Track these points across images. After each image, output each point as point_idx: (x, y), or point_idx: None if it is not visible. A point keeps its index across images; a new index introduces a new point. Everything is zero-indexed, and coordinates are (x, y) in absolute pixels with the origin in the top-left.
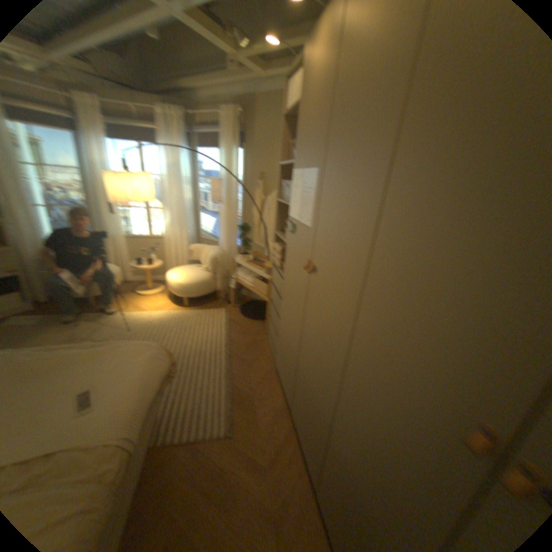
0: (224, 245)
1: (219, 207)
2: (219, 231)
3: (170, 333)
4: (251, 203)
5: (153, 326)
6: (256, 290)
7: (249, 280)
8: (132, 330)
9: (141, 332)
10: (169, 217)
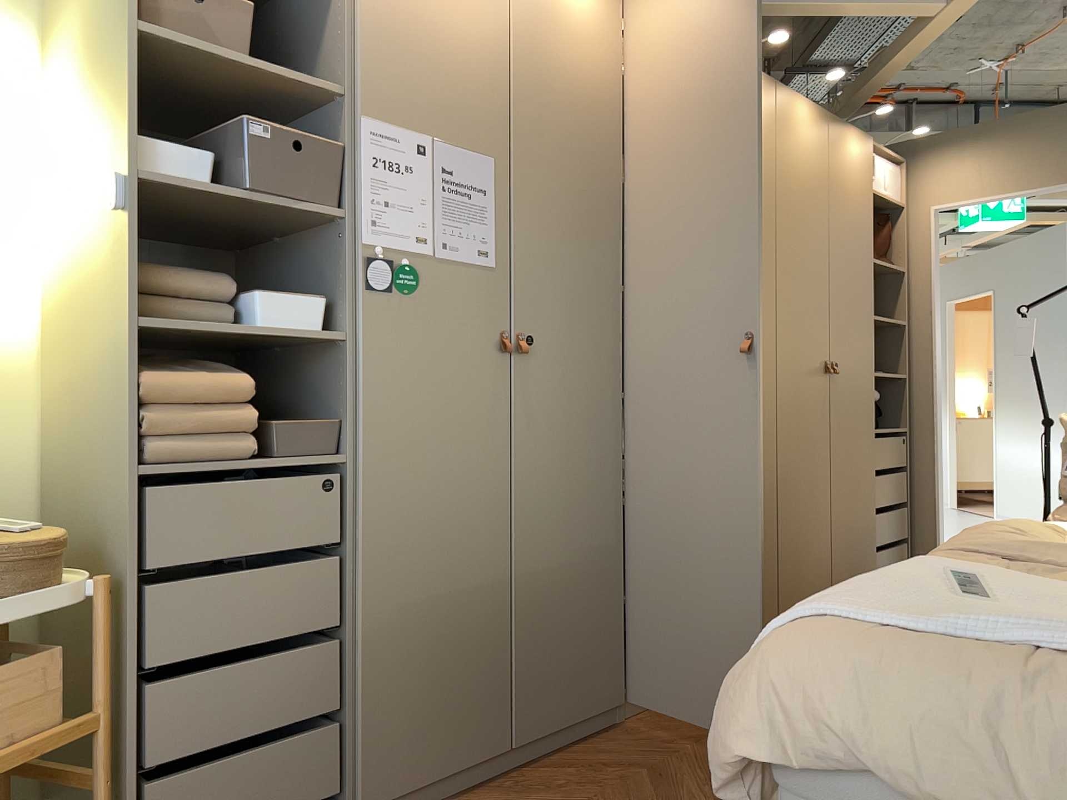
0: None
1: None
2: None
3: None
4: None
5: None
6: None
7: None
8: None
9: None
10: None
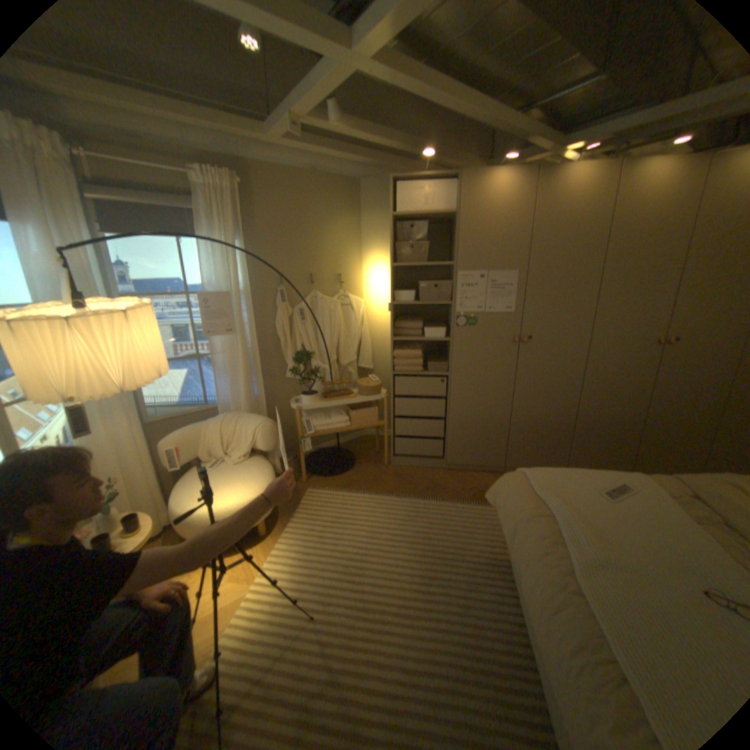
0: (239, 405)
1: (199, 344)
2: (206, 389)
3: (349, 551)
4: (268, 323)
5: (315, 576)
6: (359, 424)
7: (342, 419)
8: (311, 610)
9: (326, 594)
10: (92, 404)
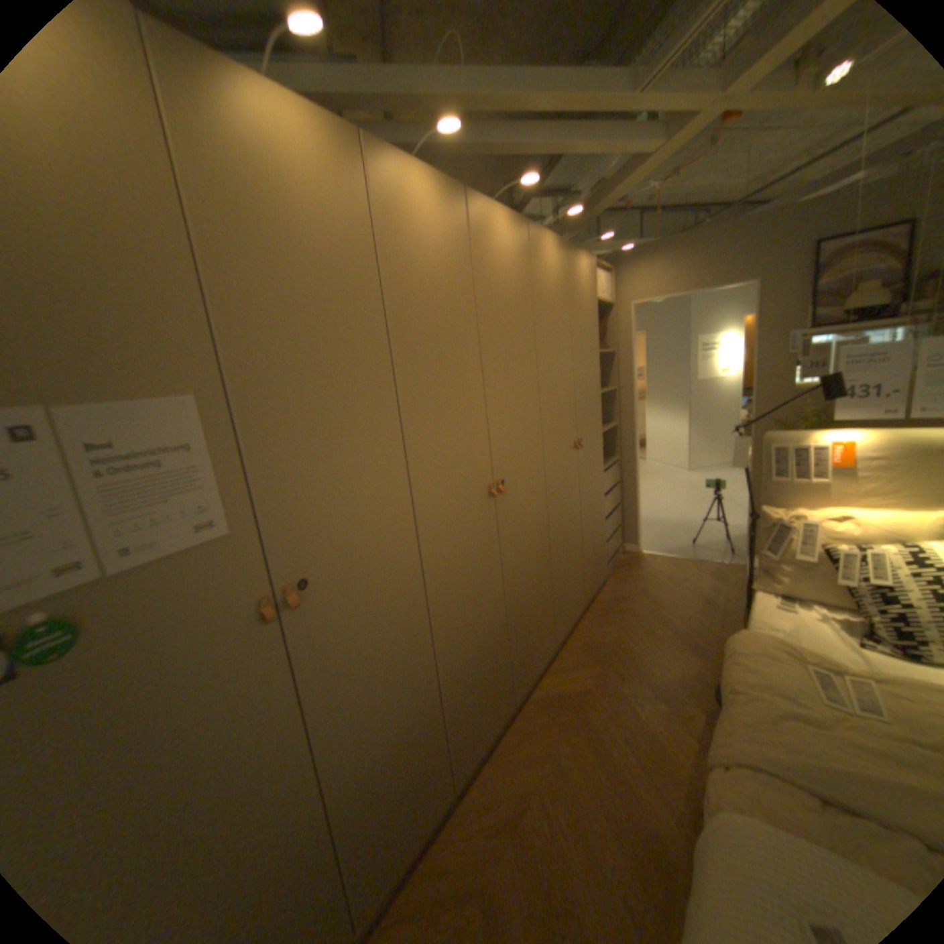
0: None
1: None
2: None
3: None
4: None
5: None
6: None
7: None
8: None
9: None
10: None
